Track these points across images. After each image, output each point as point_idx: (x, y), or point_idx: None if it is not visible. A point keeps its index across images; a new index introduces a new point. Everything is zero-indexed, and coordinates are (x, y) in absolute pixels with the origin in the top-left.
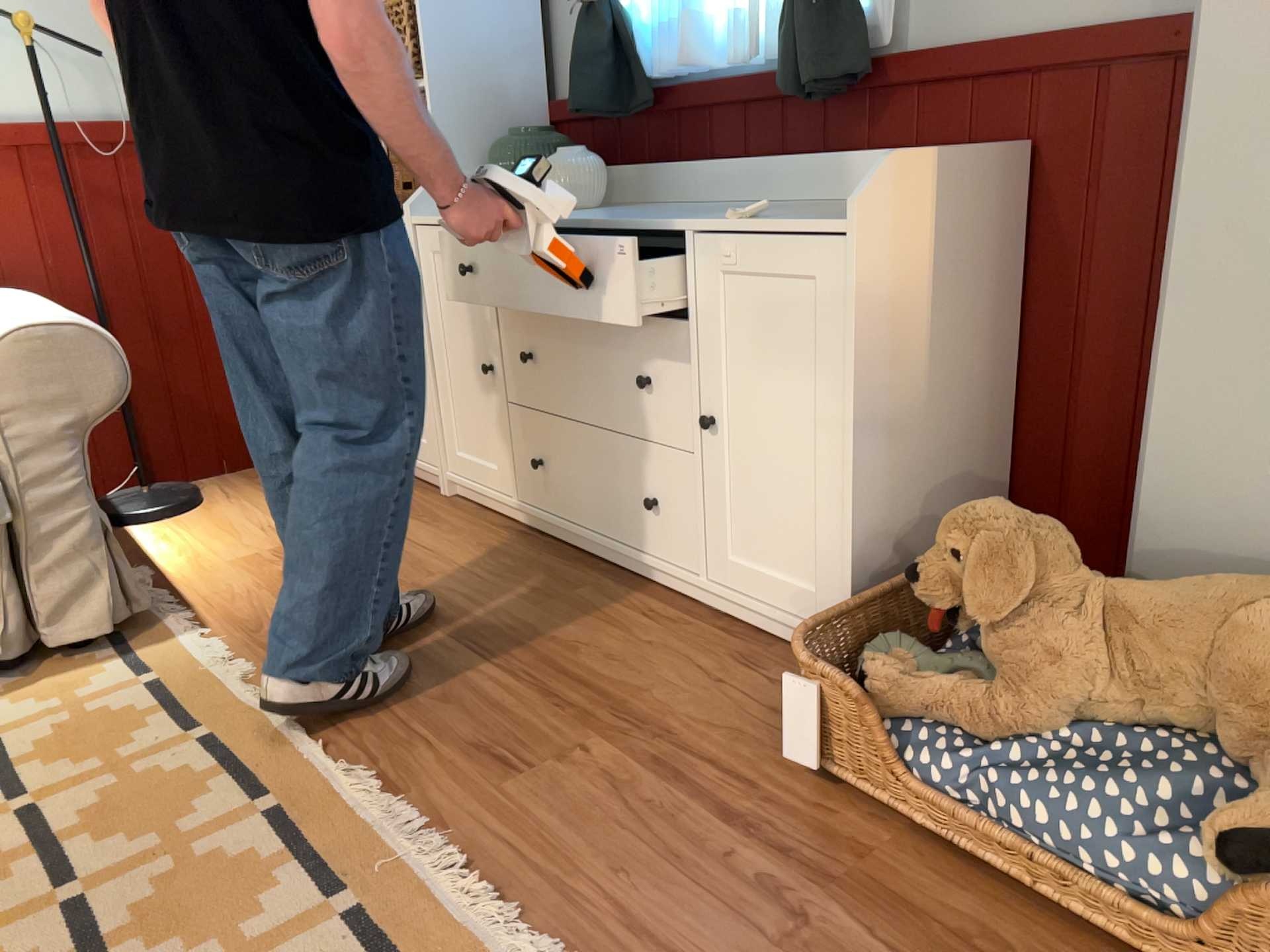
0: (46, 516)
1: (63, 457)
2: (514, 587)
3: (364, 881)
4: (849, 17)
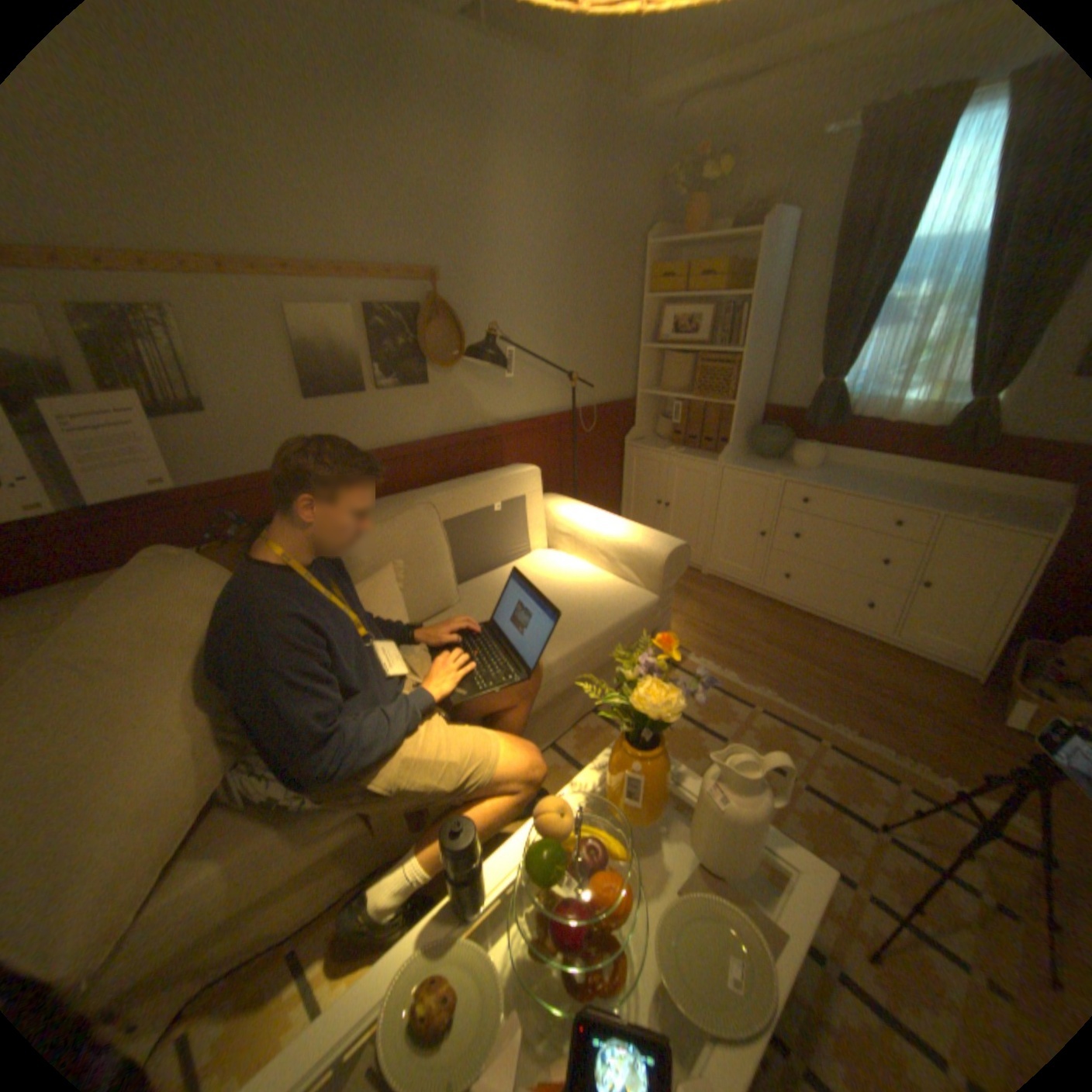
0: (662, 619)
1: (670, 595)
2: (795, 632)
3: (903, 778)
4: (997, 421)
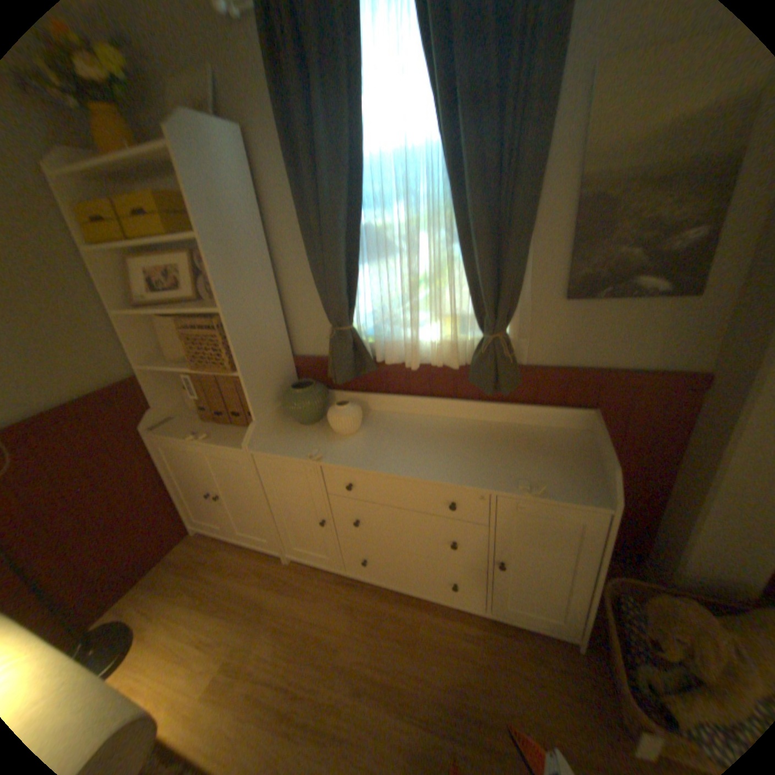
0: None
1: None
2: (388, 641)
3: None
4: (514, 353)
